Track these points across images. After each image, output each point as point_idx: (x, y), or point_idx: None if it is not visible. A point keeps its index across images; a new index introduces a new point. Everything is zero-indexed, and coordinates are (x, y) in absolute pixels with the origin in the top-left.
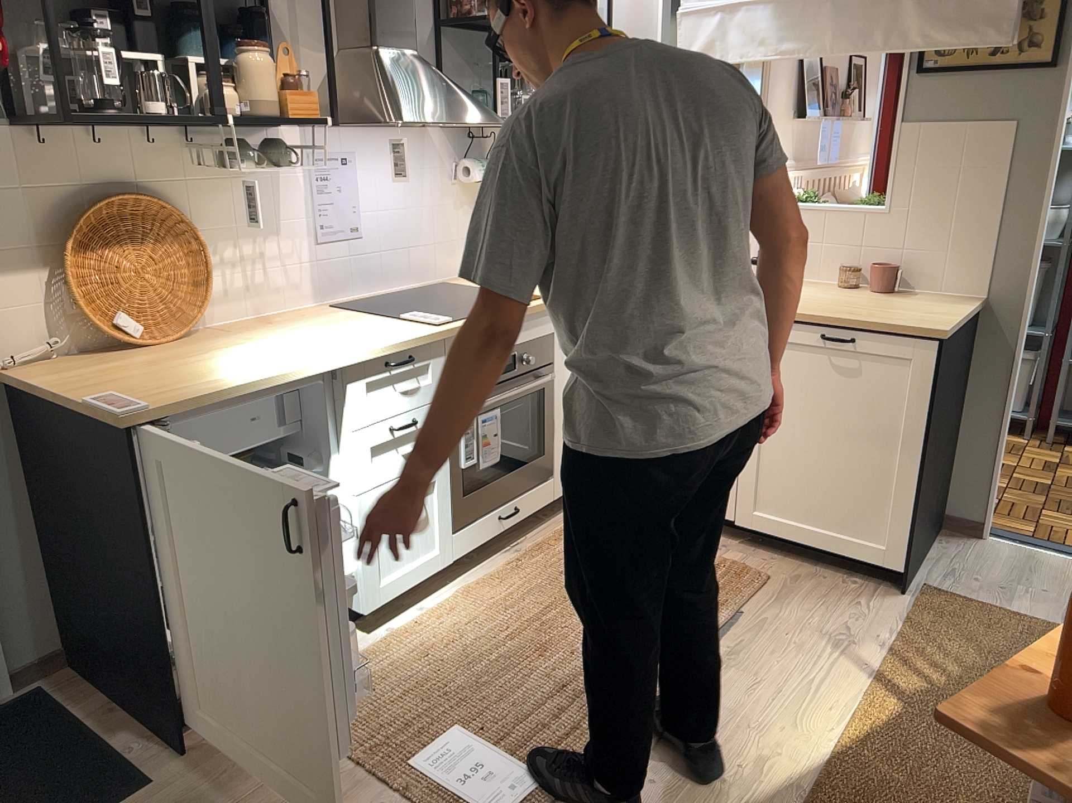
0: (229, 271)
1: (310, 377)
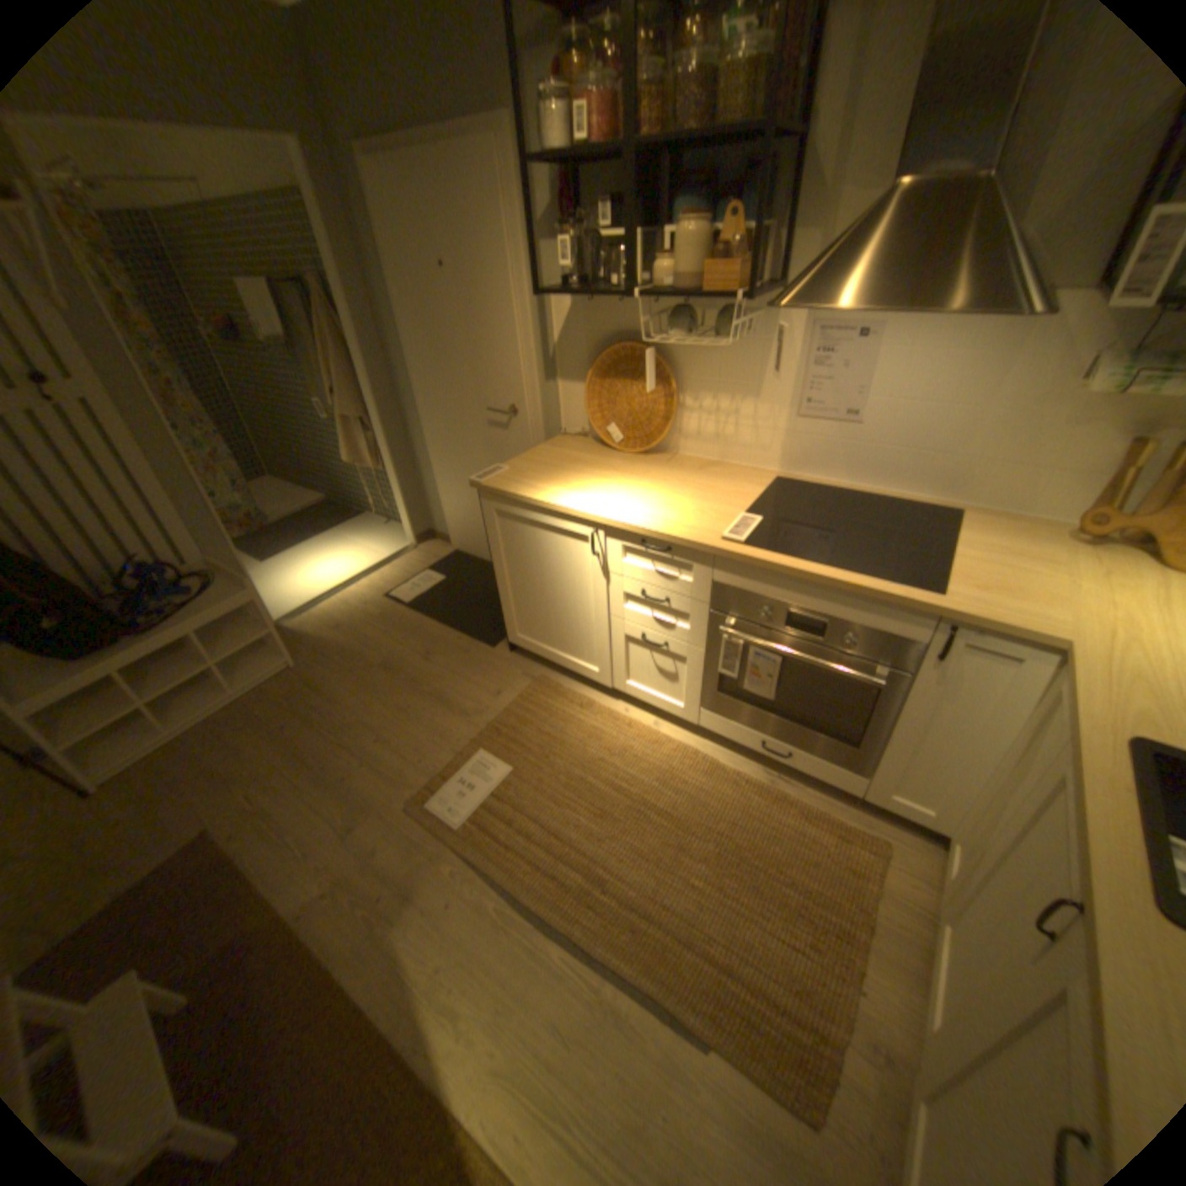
0: (704, 416)
1: (573, 516)
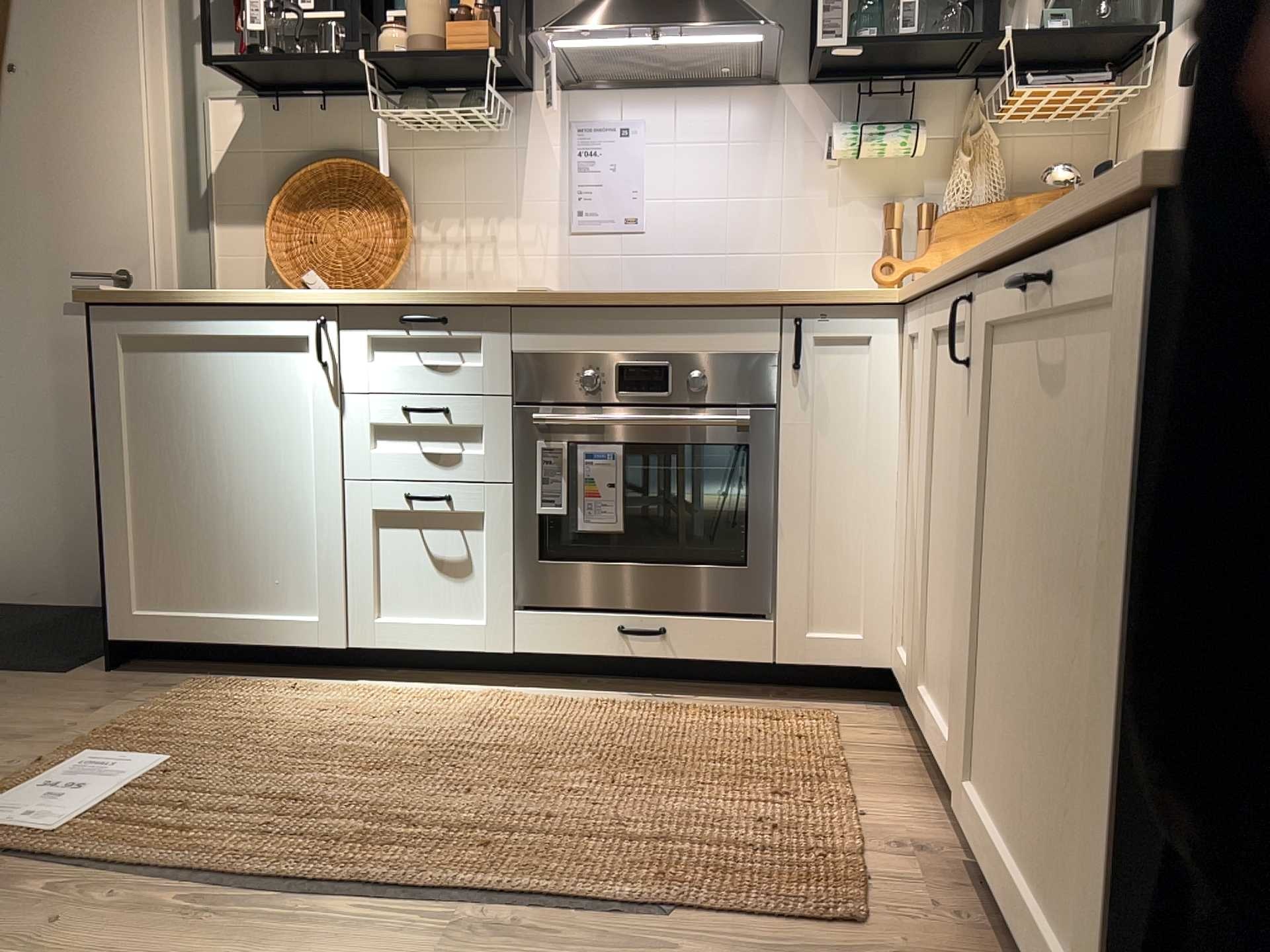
0: (448, 250)
1: (282, 306)
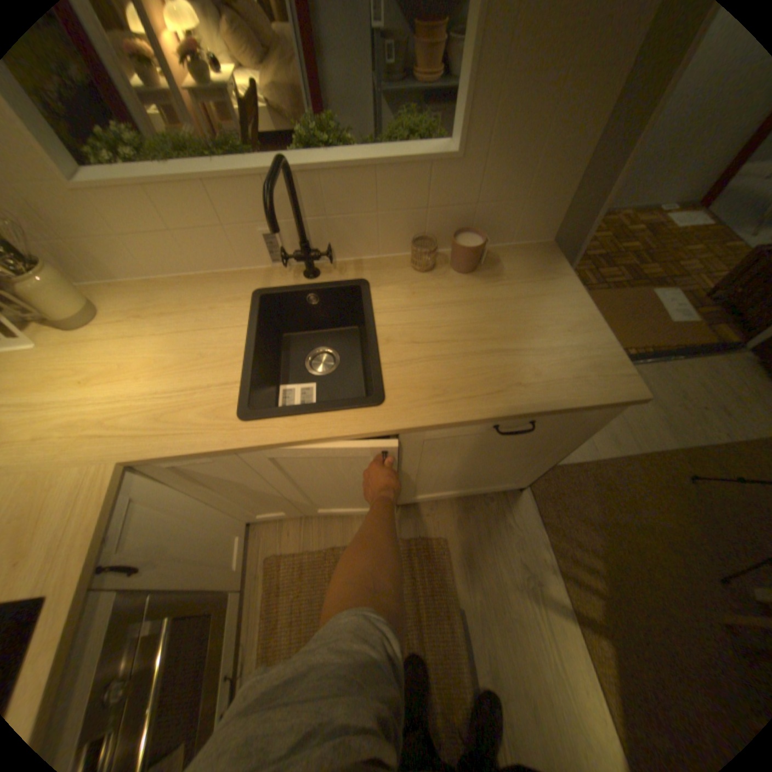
0: None
1: None
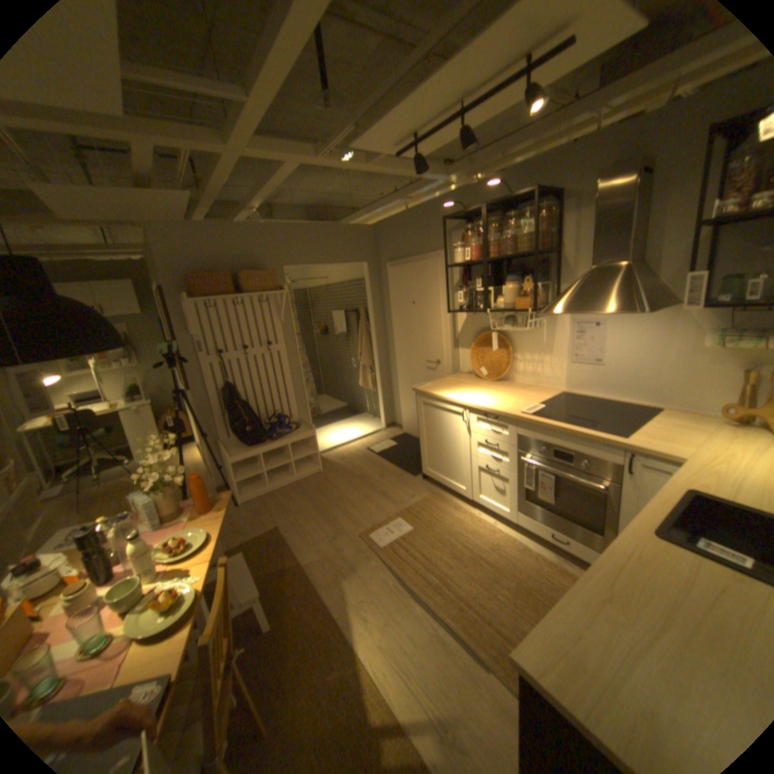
0: (526, 363)
1: (455, 403)
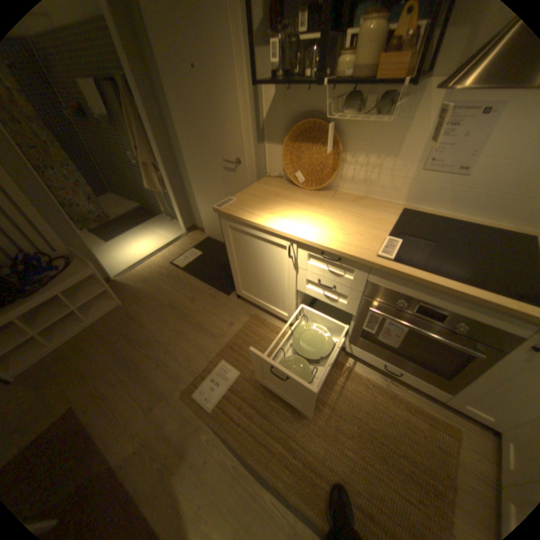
0: (358, 166)
1: (277, 233)
